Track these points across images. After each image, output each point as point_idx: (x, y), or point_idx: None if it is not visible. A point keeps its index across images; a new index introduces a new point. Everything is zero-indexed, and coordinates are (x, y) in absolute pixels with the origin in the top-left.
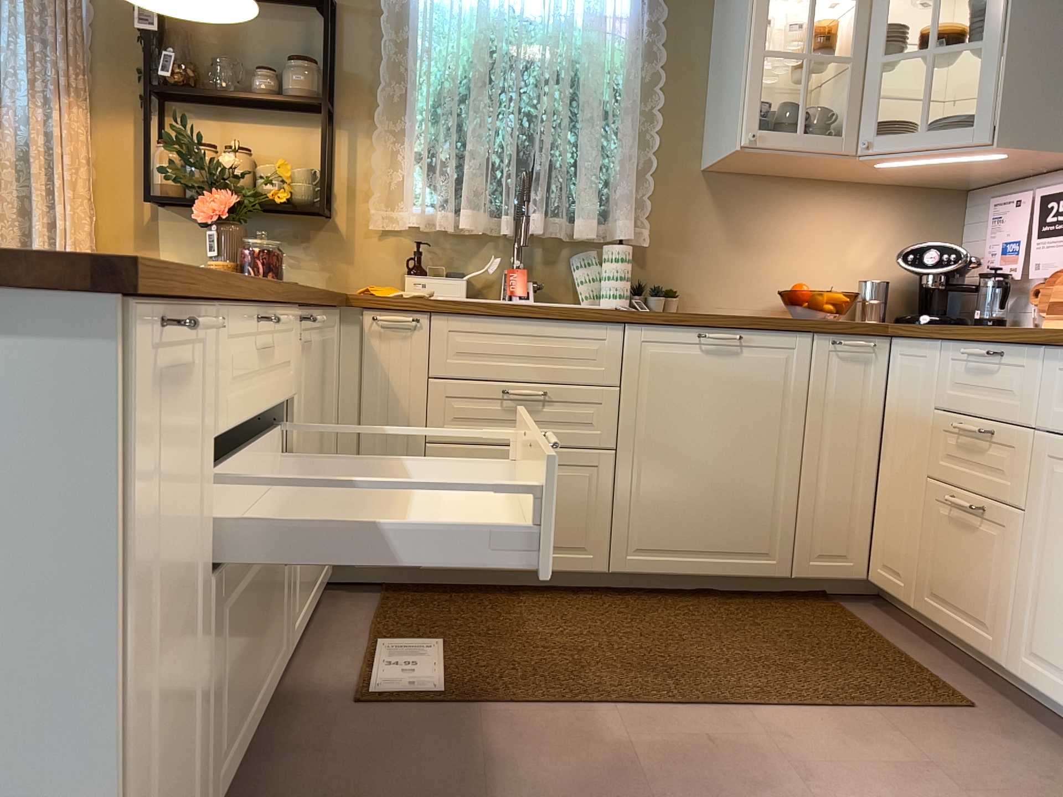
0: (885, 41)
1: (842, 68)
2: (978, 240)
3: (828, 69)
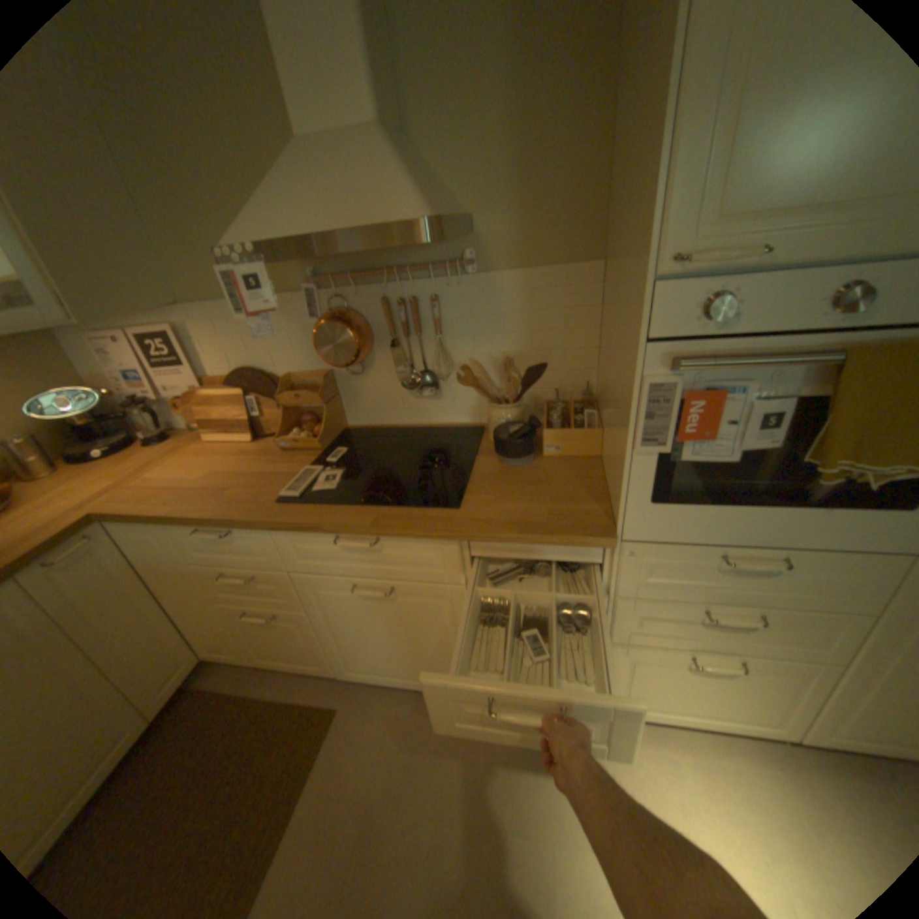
0: None
1: None
2: (86, 362)
3: None
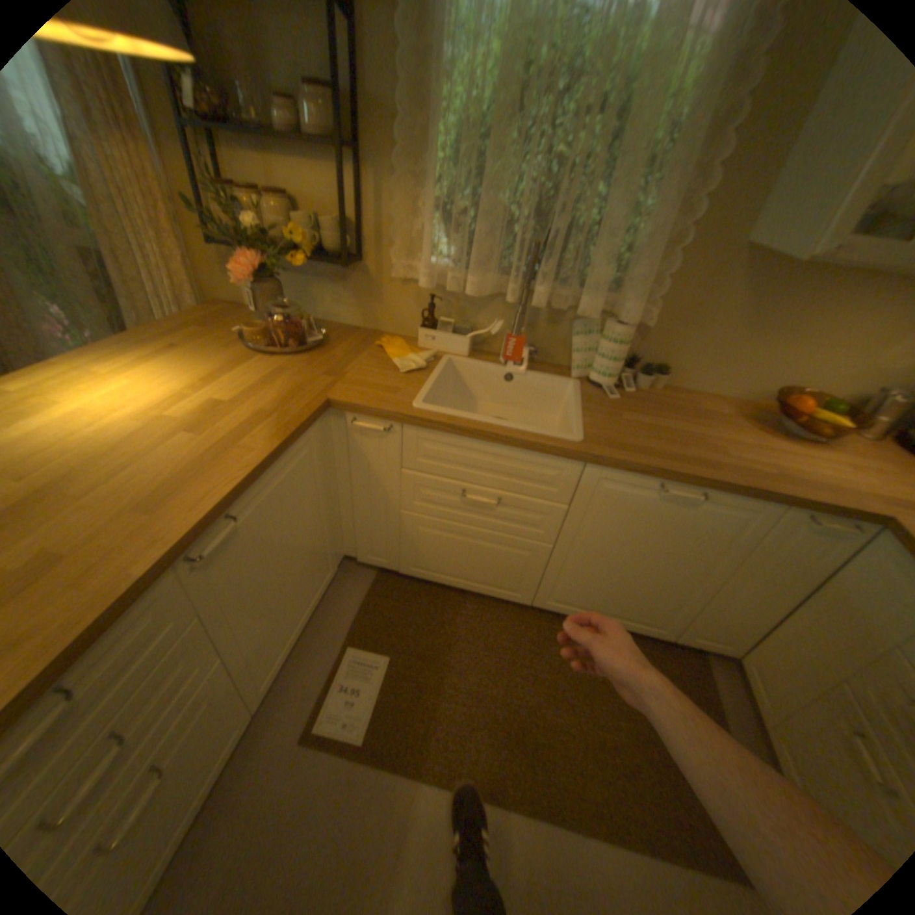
0: None
1: None
2: None
3: None
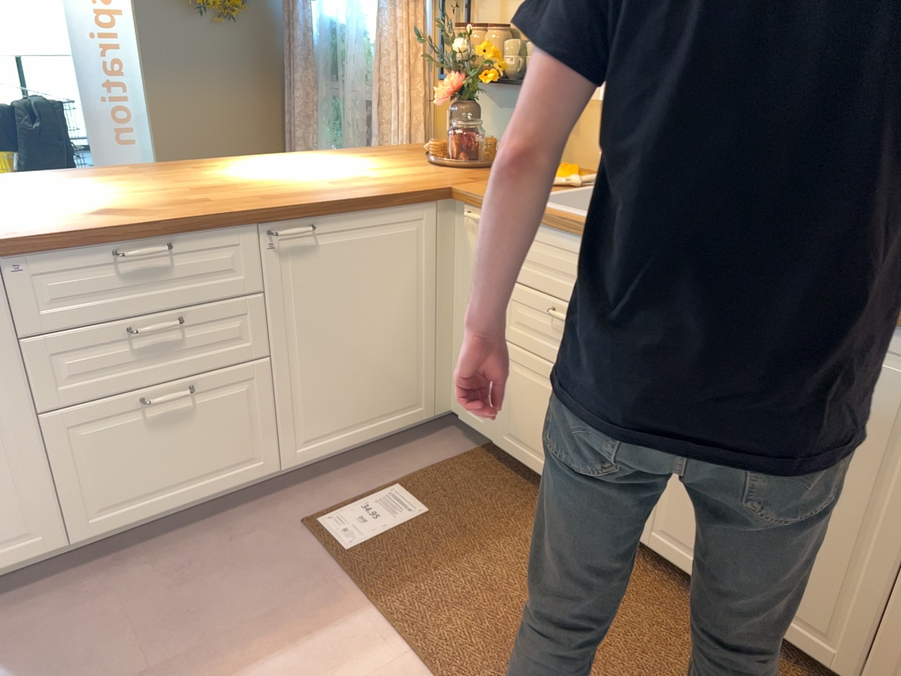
0: None
1: None
2: None
3: None
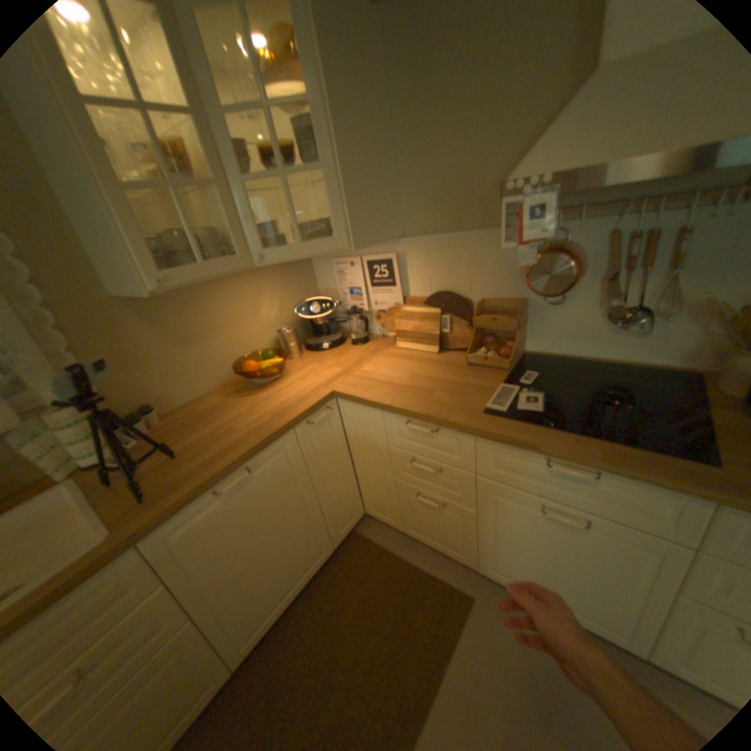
0: (233, 157)
1: (202, 183)
2: (326, 280)
3: (188, 184)
